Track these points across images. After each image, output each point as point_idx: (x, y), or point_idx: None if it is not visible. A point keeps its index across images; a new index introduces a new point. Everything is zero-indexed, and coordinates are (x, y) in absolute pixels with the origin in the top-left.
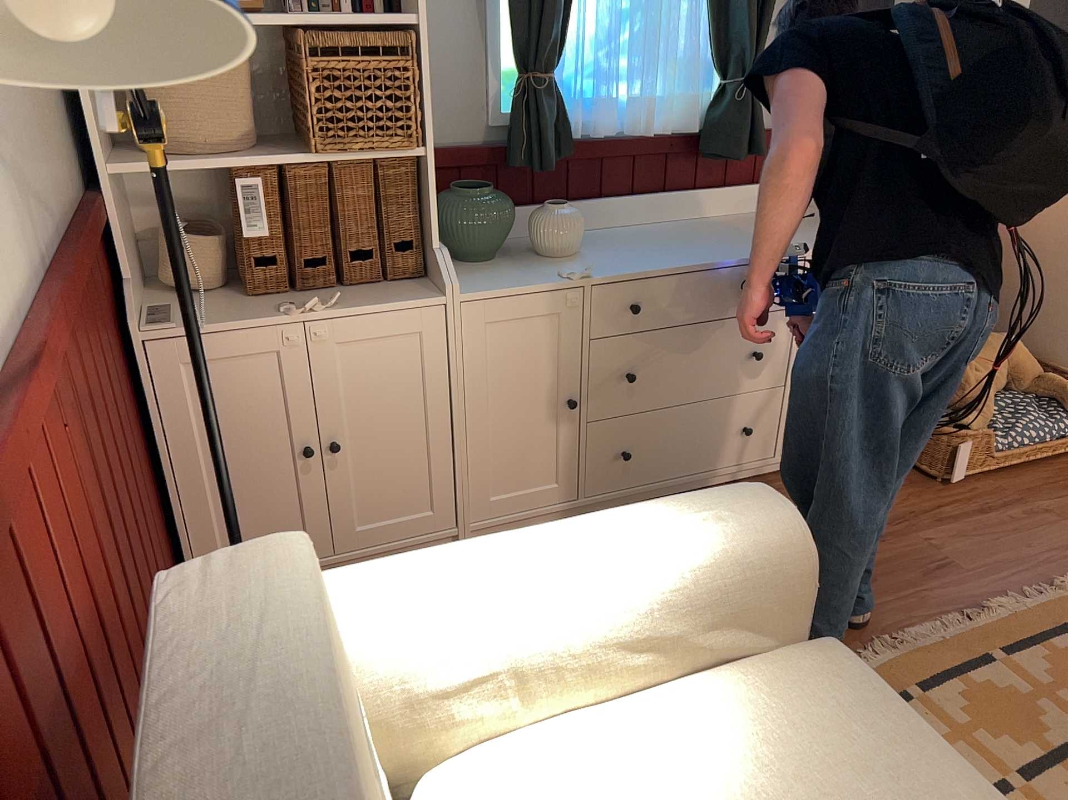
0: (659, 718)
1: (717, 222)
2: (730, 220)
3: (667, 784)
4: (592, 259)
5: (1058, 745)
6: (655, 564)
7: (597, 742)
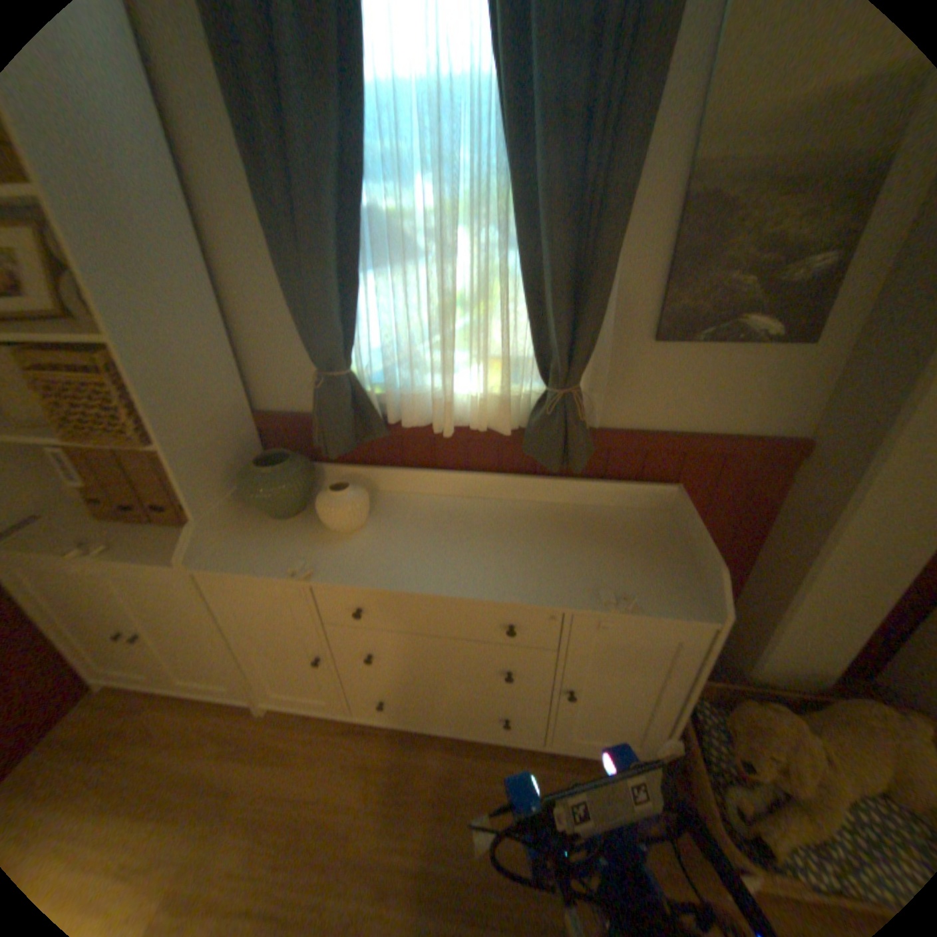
0: None
1: (544, 510)
2: (560, 511)
3: None
4: (358, 542)
5: None
6: None
7: None
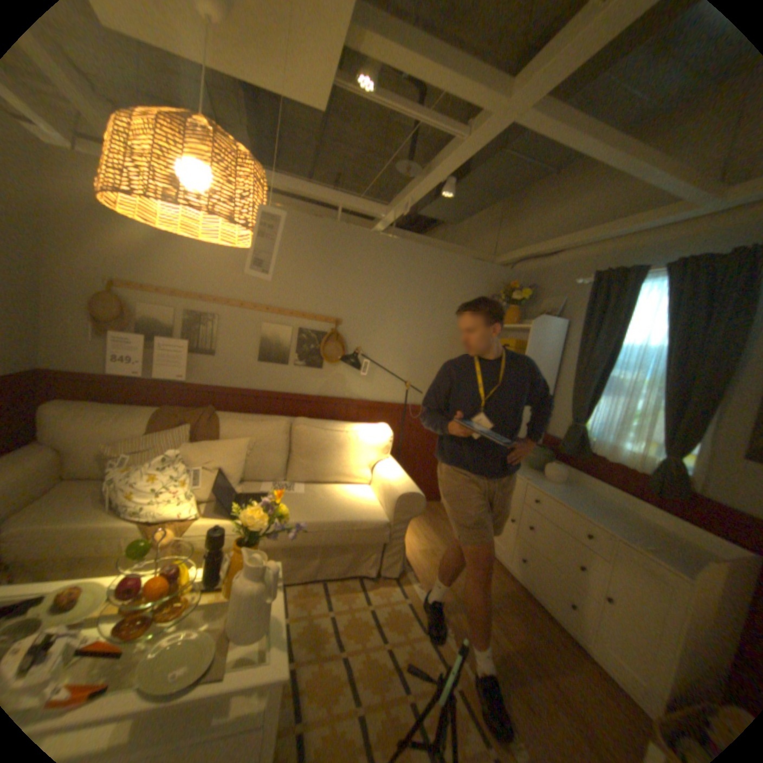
0: (368, 497)
1: (654, 527)
2: (664, 531)
3: (353, 494)
4: (552, 486)
5: (407, 679)
6: (389, 478)
7: (364, 491)
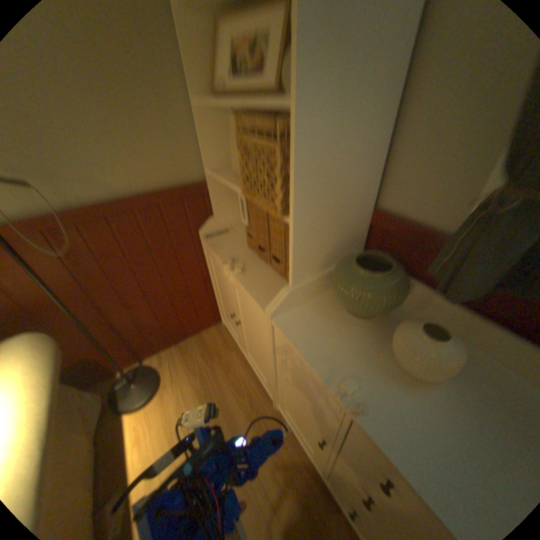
0: None
1: None
2: None
3: None
4: (426, 405)
5: None
6: None
7: None
